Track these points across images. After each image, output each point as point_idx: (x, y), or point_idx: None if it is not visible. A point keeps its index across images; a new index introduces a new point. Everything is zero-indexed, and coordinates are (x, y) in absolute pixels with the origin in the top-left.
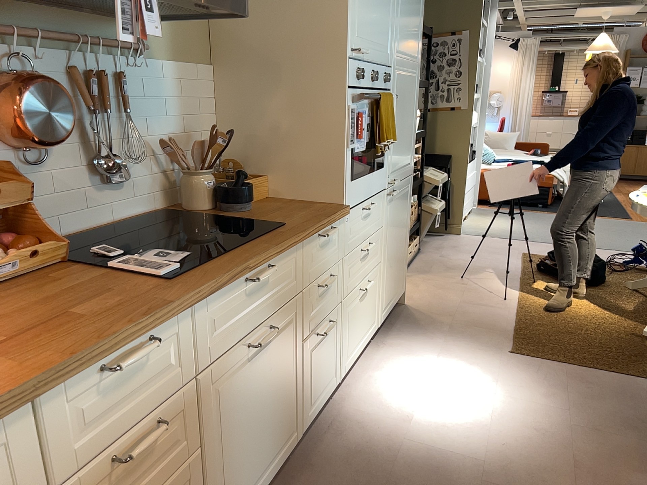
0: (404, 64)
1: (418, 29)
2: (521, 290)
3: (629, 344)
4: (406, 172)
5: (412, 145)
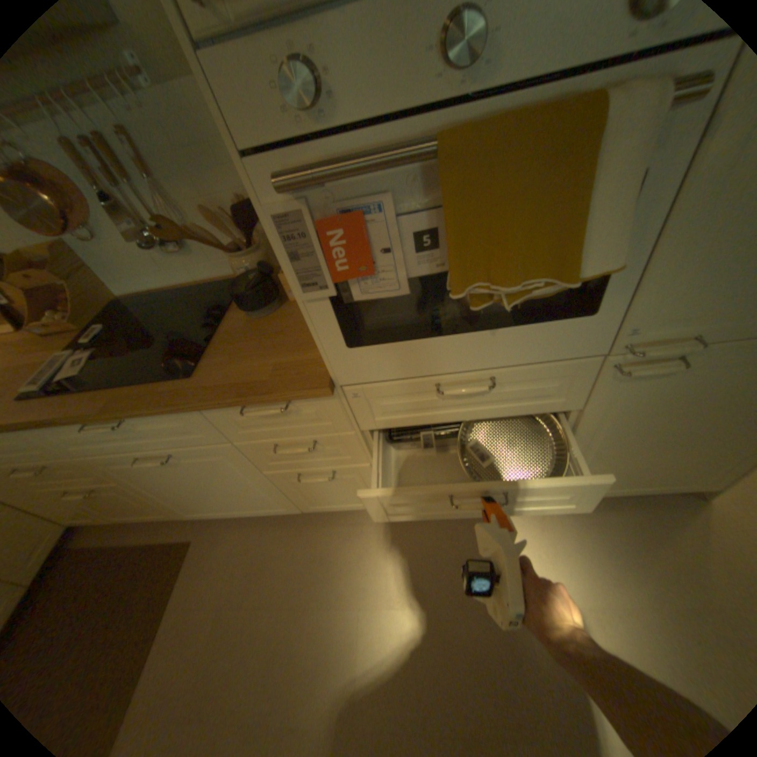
0: None
1: None
2: None
3: None
4: None
5: None
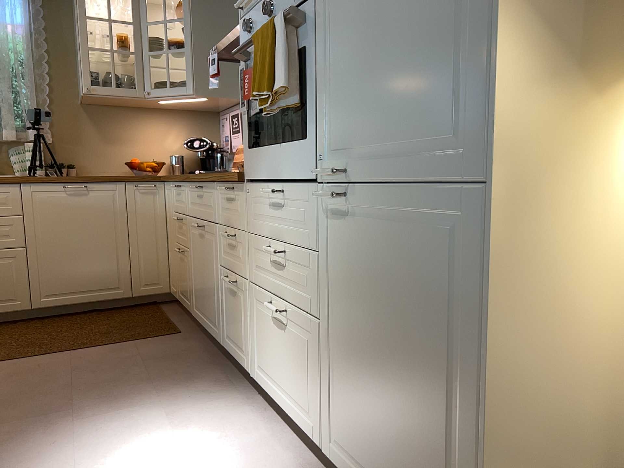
0: None
1: None
2: None
3: None
4: (429, 168)
5: (477, 77)
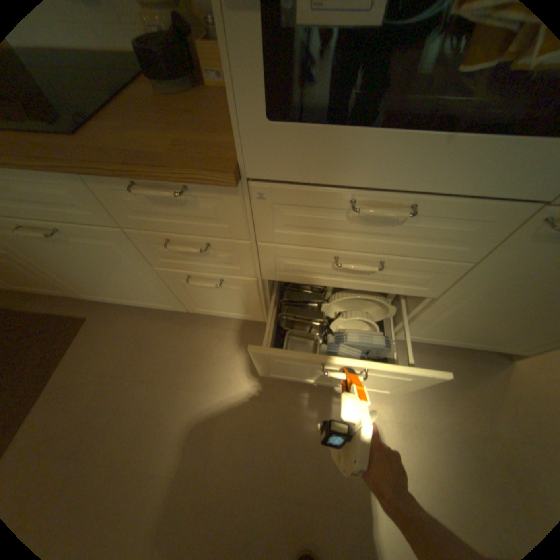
0: None
1: None
2: None
3: None
4: None
5: None
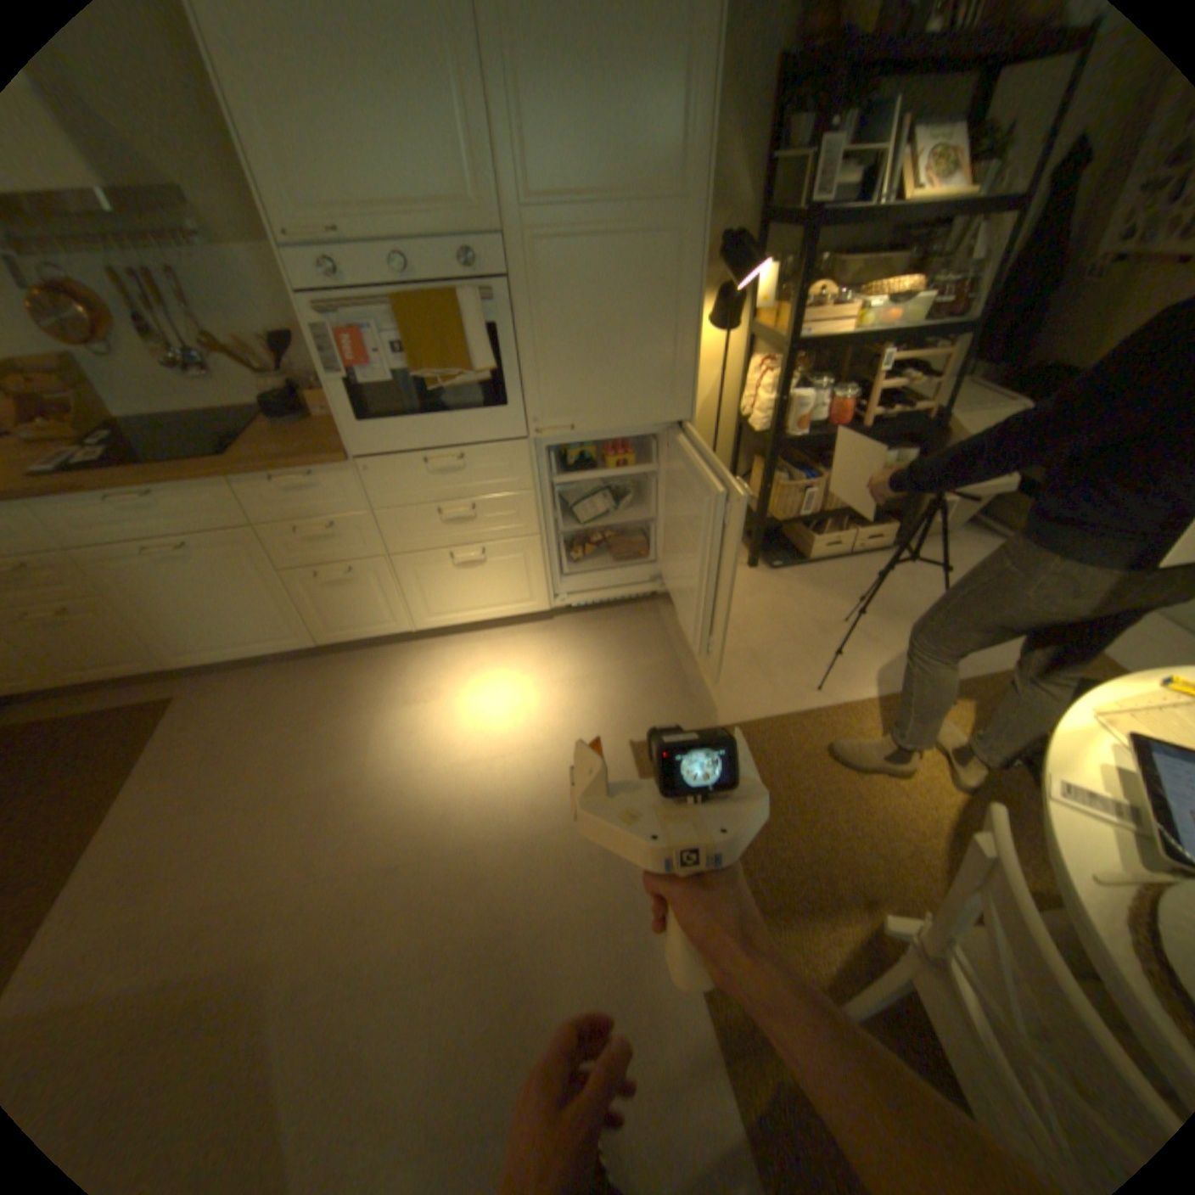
0: (575, 214)
1: (670, 113)
2: (891, 700)
3: (823, 906)
4: (645, 418)
5: (676, 371)
